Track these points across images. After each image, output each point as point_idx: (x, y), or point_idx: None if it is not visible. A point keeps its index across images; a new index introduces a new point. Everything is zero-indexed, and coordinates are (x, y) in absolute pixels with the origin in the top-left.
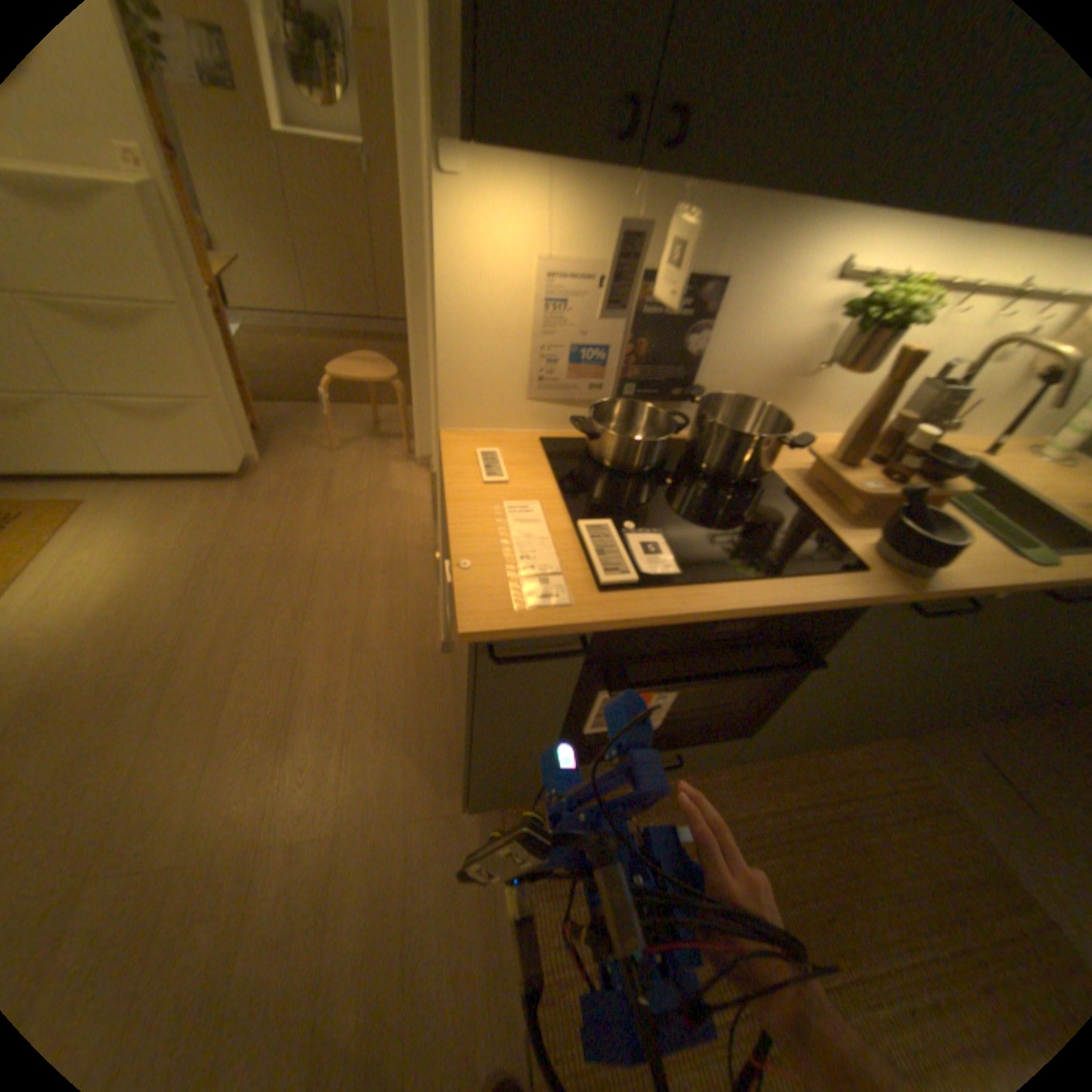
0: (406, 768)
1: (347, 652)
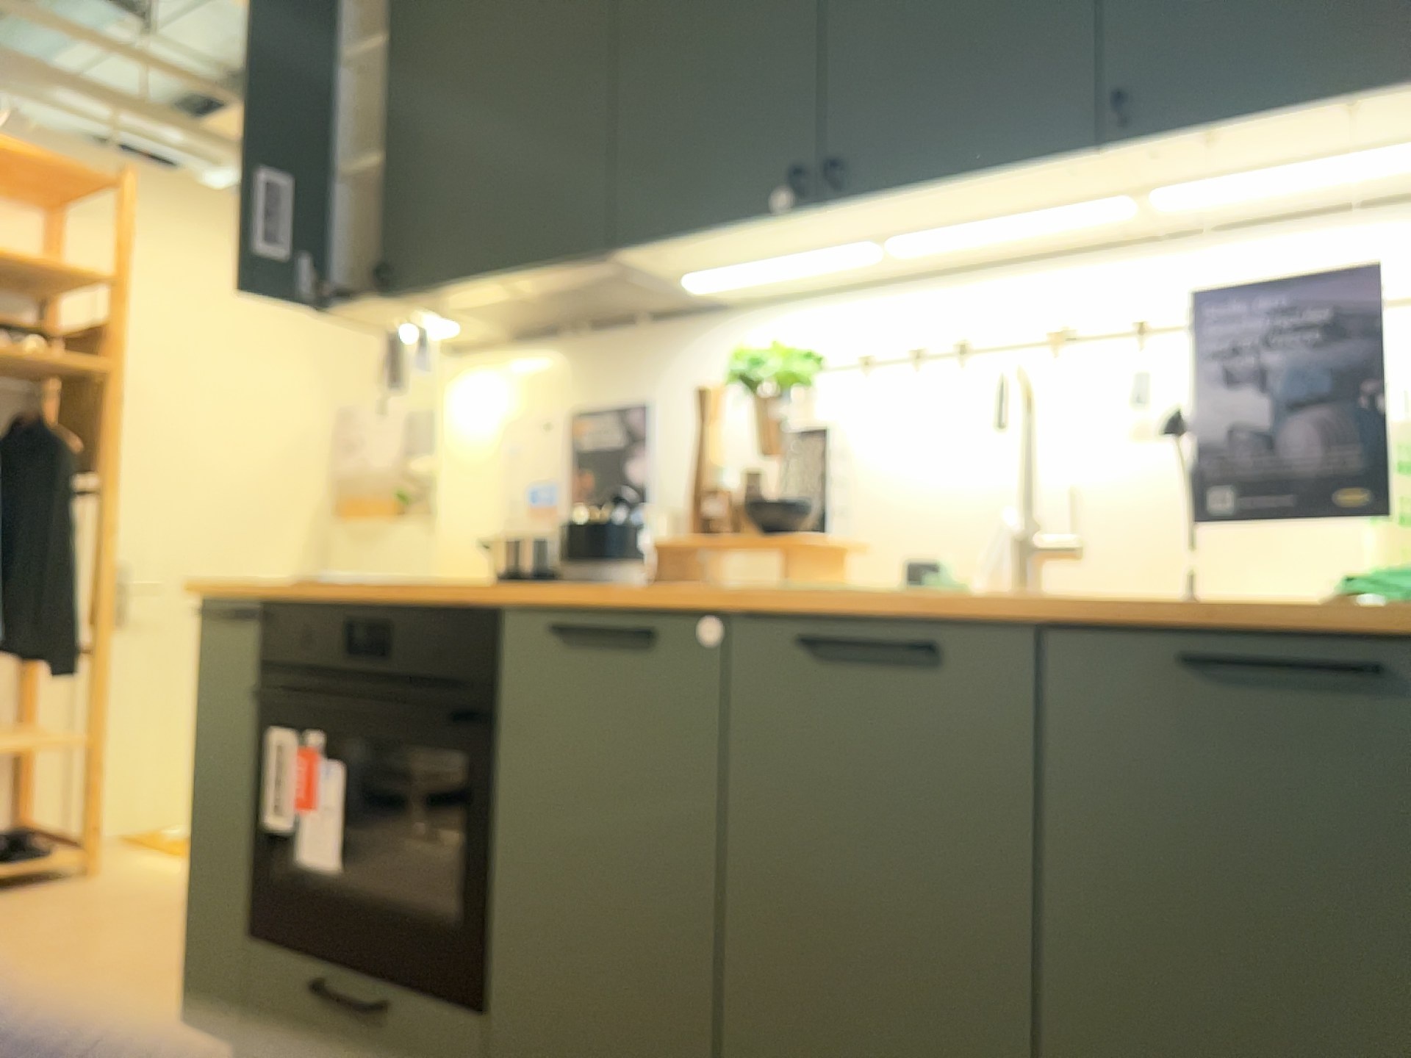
0: None
1: None
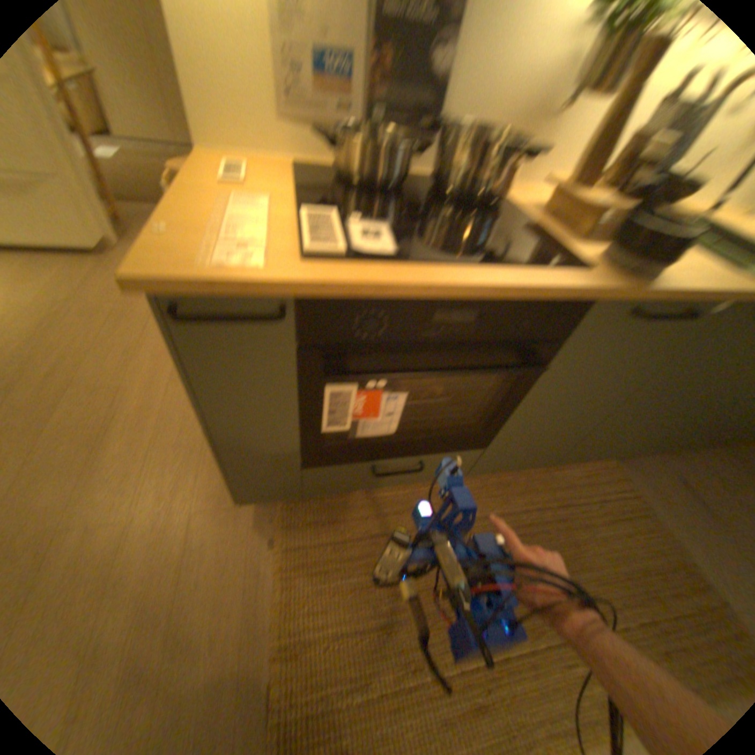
0: (200, 470)
1: (165, 382)
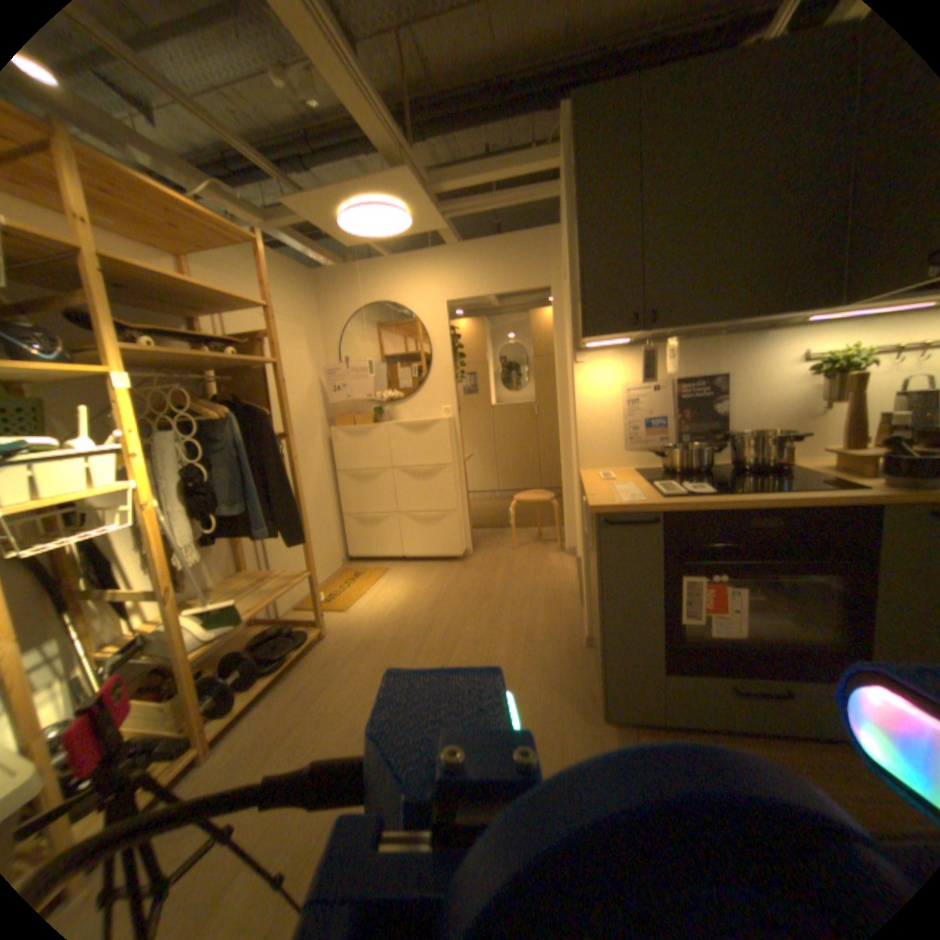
0: (562, 704)
1: (521, 640)
